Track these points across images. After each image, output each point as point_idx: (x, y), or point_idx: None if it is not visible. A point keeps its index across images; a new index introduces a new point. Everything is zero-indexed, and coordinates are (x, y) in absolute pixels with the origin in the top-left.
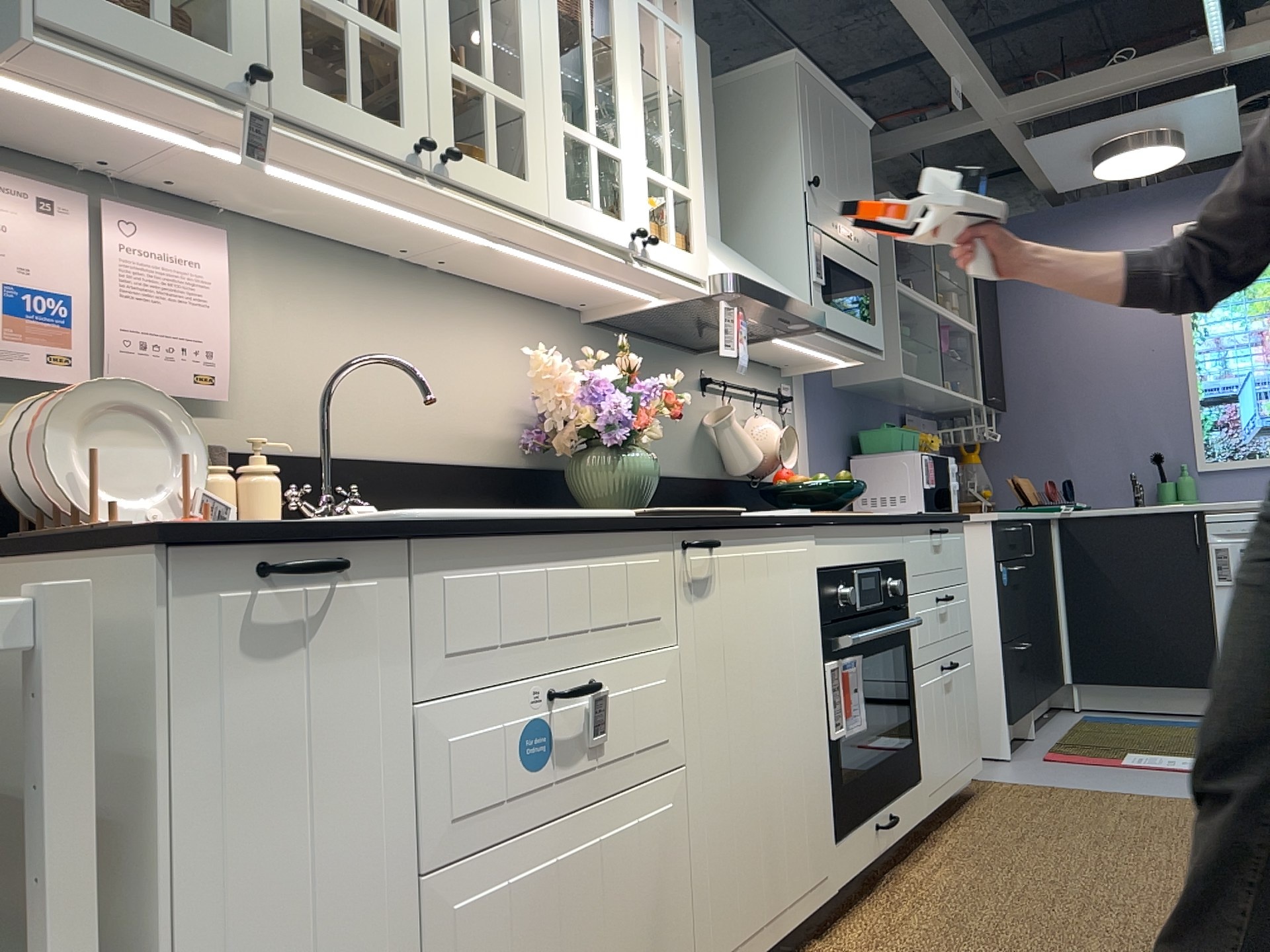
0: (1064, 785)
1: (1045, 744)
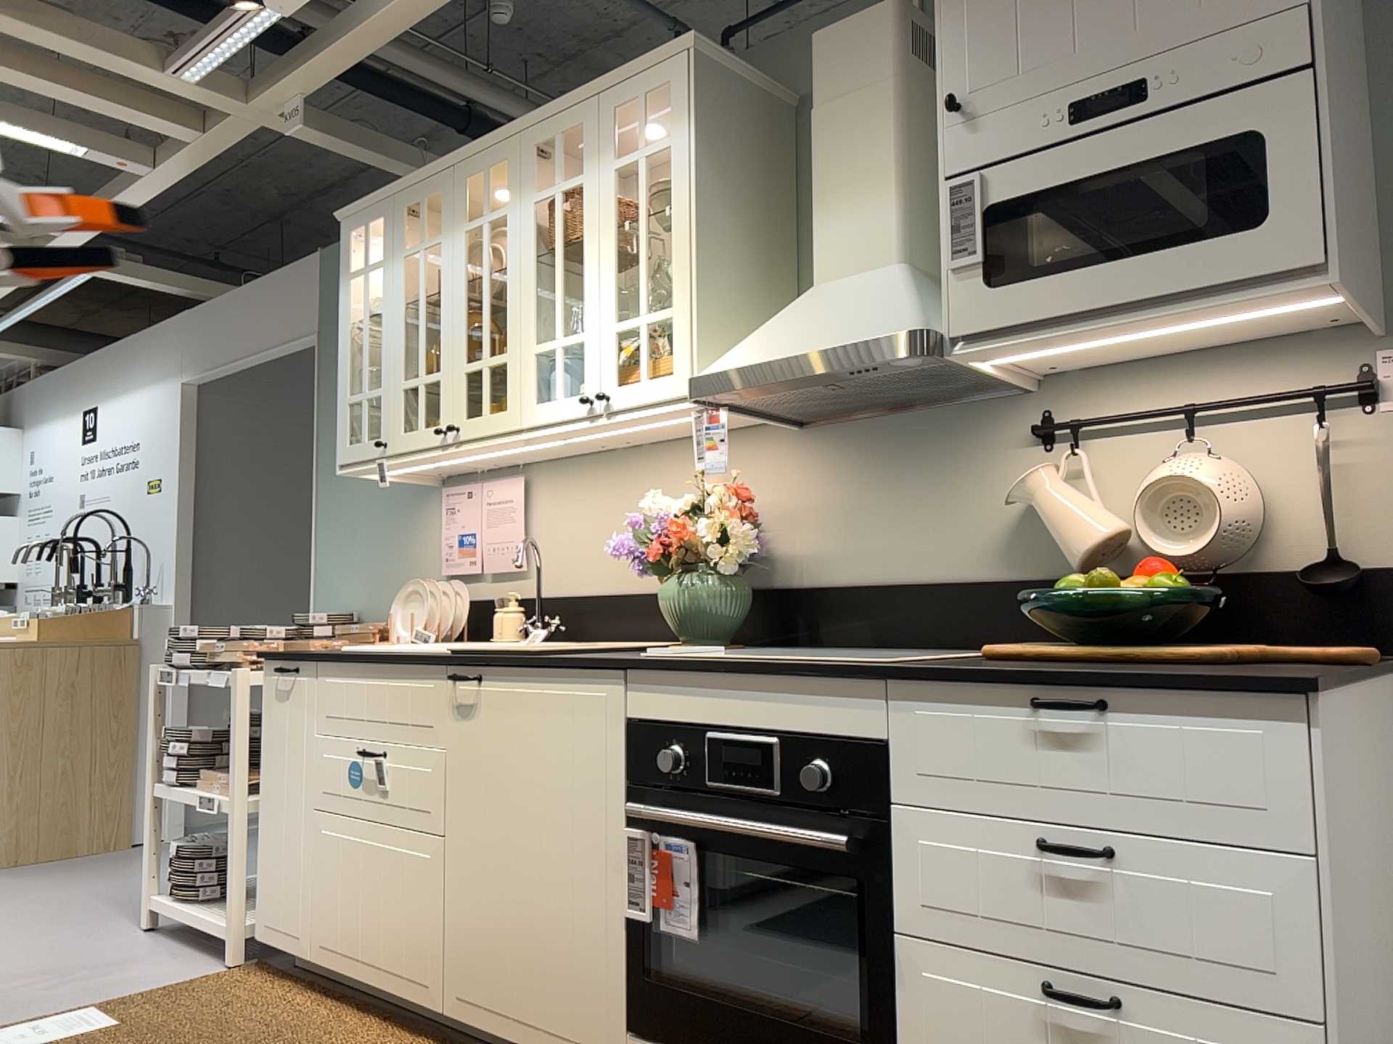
0: None
1: None
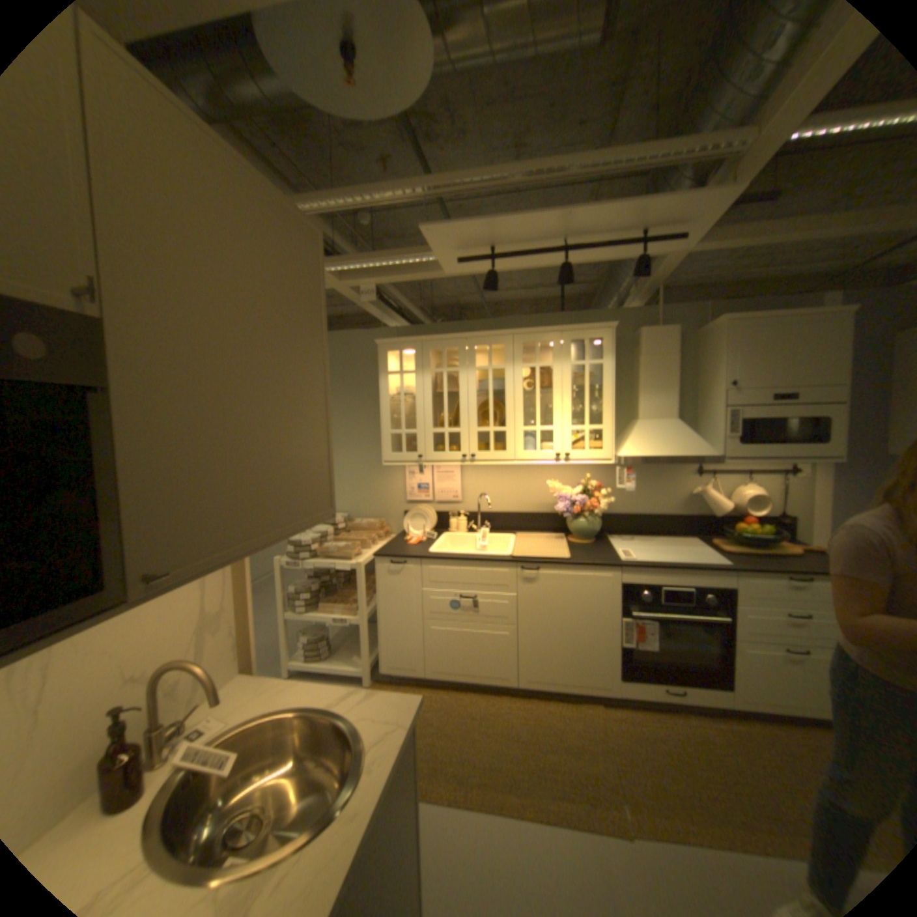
0: None
1: None
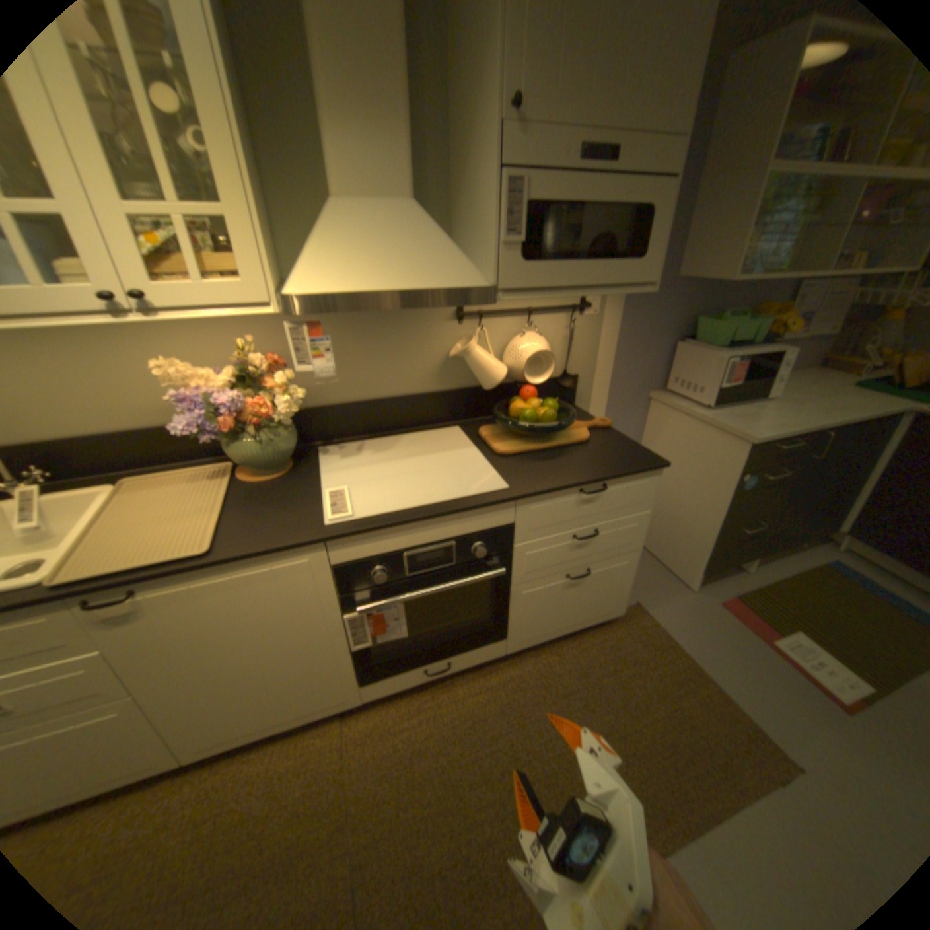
0: (687, 647)
1: (749, 585)
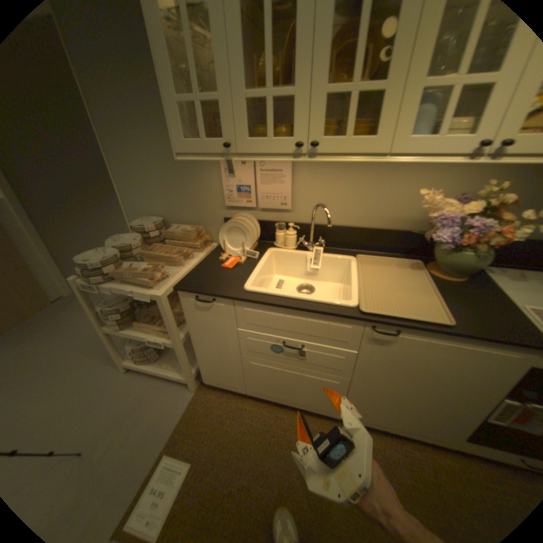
0: None
1: None
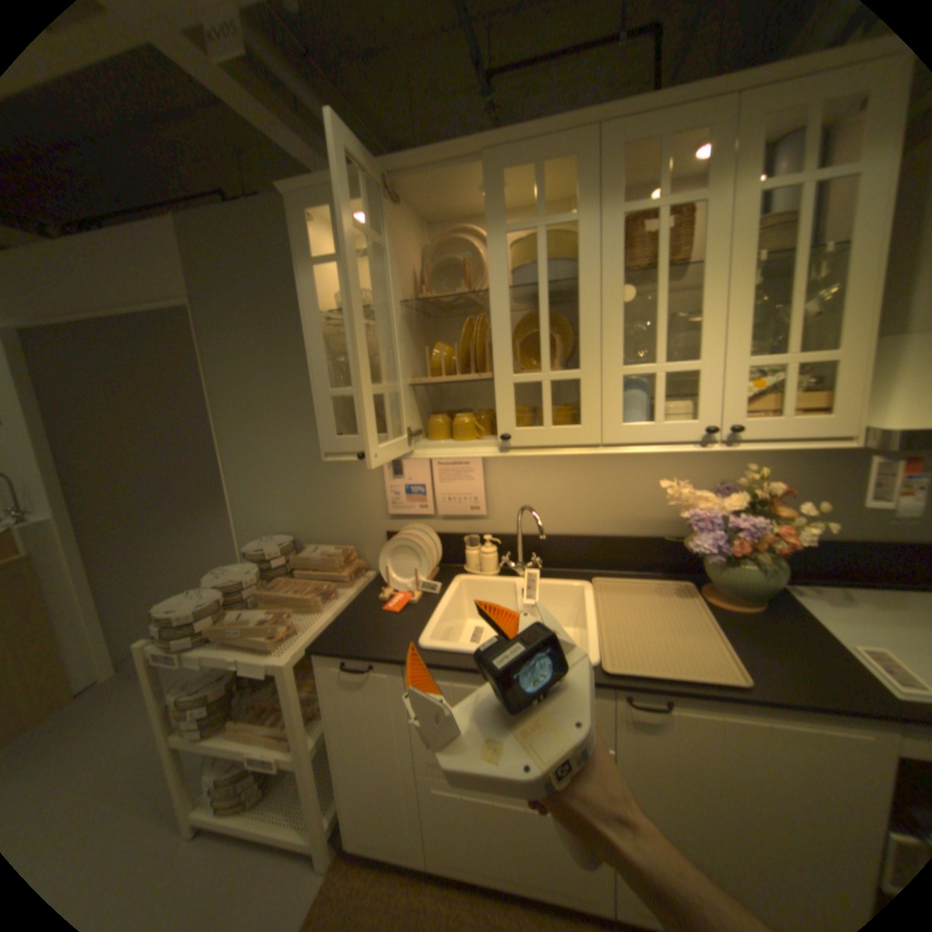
0: None
1: None
